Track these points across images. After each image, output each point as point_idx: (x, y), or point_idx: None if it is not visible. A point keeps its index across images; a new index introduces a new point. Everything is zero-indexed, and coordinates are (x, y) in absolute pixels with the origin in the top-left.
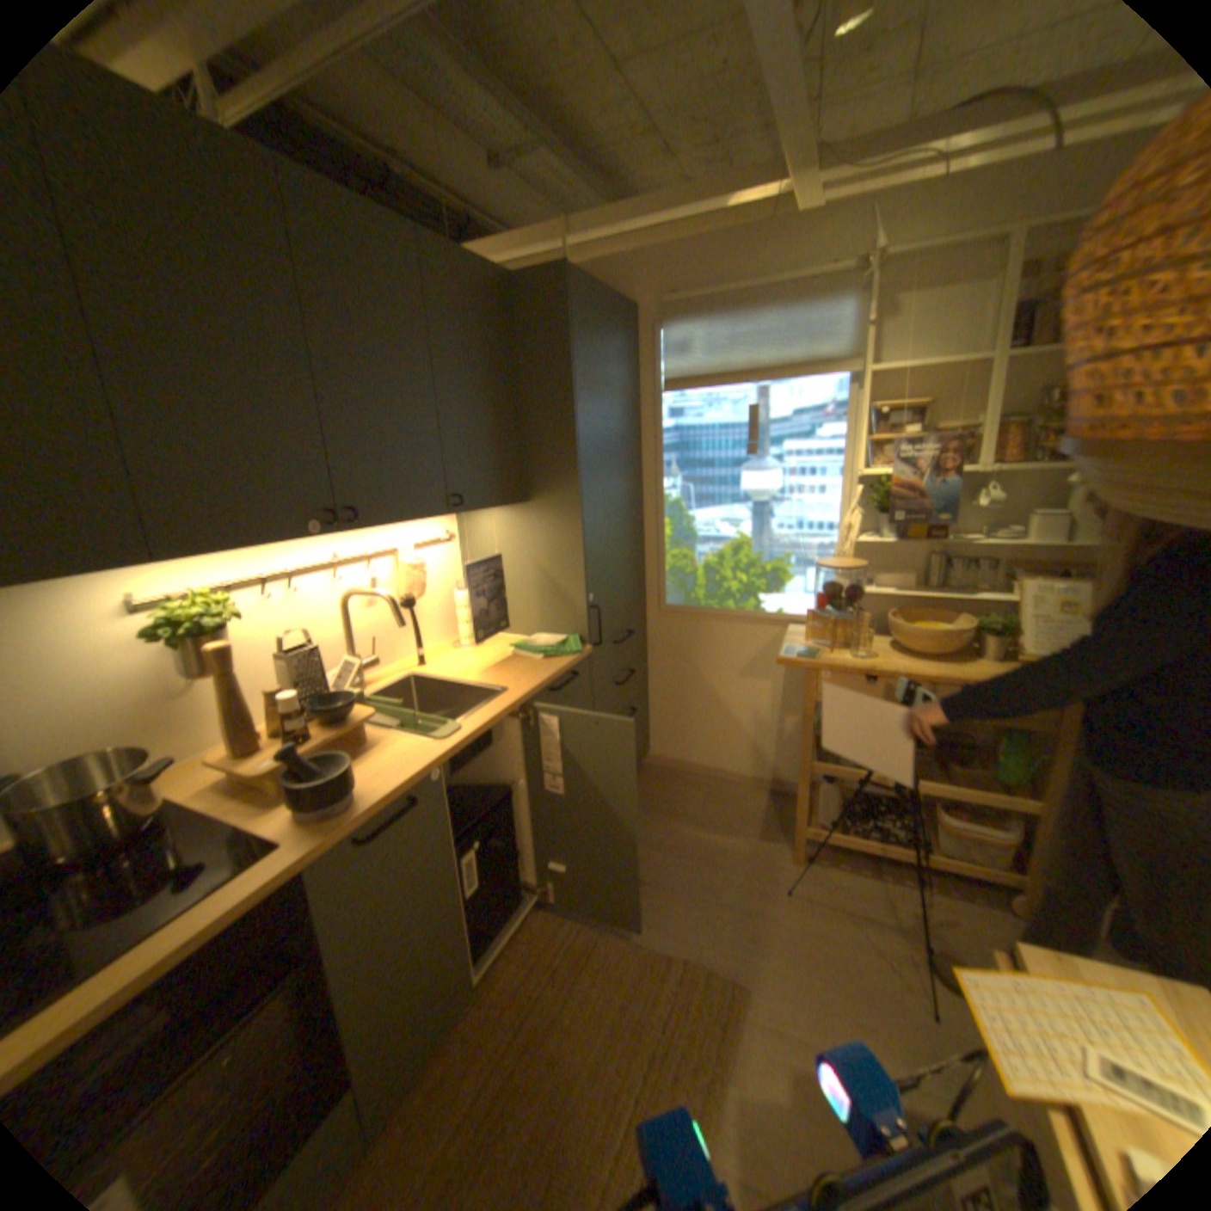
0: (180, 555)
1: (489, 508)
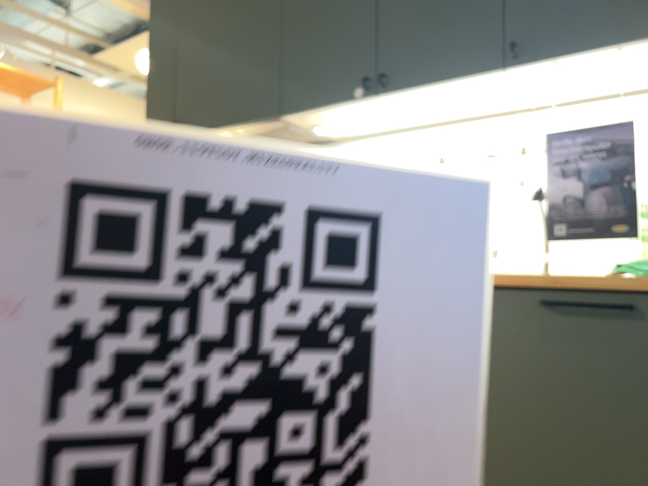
0: (303, 116)
1: (608, 52)
